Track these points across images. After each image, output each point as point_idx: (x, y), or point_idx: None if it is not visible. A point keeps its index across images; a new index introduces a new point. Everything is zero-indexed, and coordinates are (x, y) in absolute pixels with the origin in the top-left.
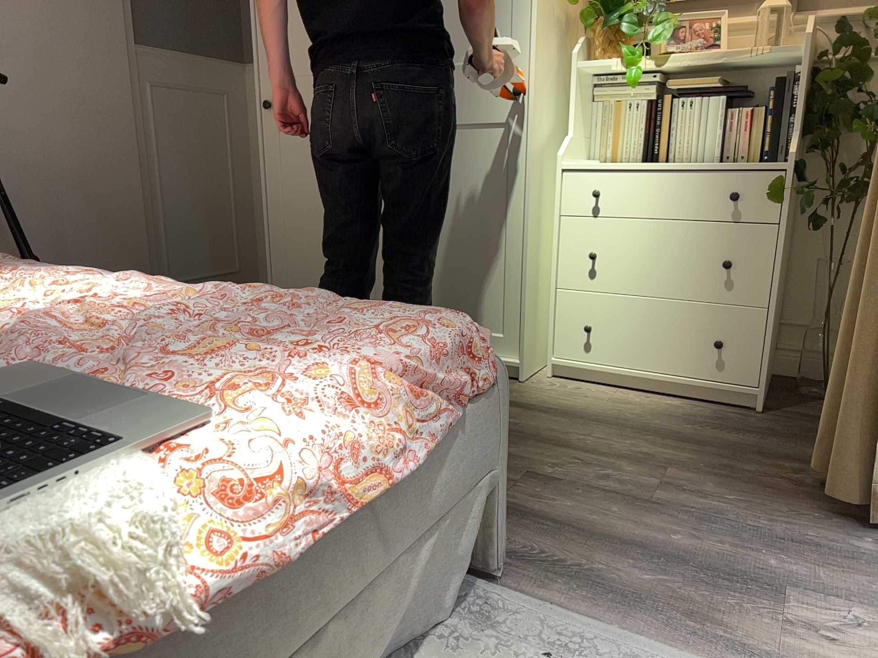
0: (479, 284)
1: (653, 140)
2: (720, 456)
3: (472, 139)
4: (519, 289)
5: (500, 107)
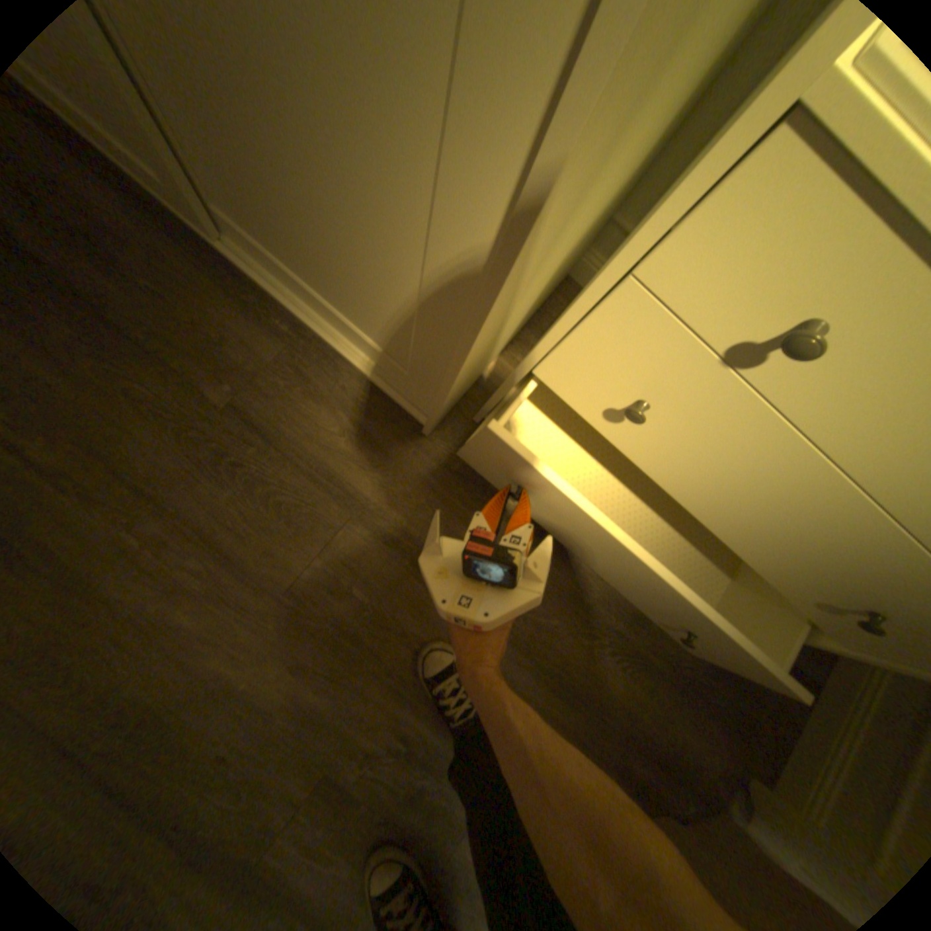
0: (359, 281)
1: None
2: (583, 732)
3: None
4: (442, 359)
5: None
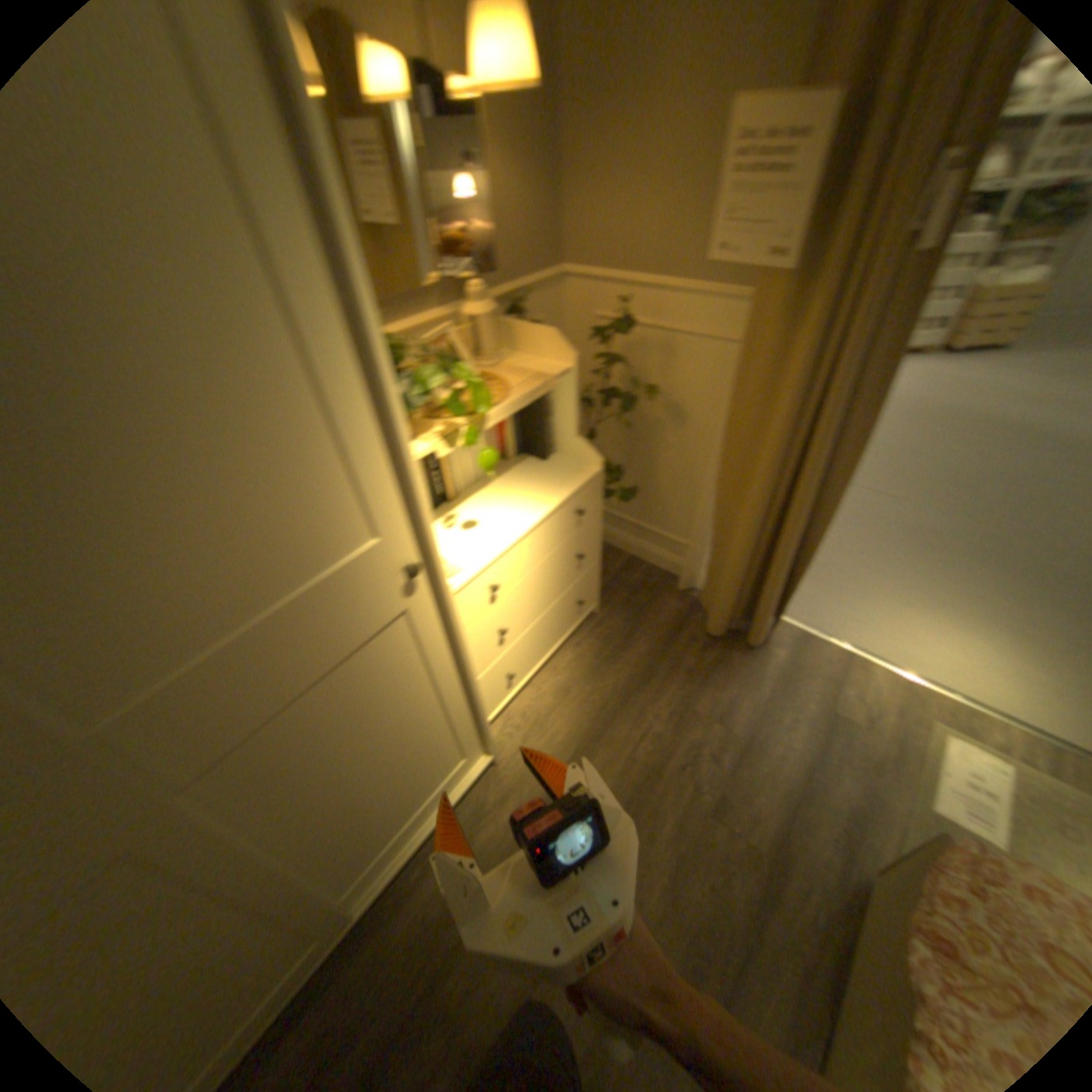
0: (430, 759)
1: (439, 484)
2: (668, 667)
3: (361, 665)
4: (472, 718)
5: (392, 601)
